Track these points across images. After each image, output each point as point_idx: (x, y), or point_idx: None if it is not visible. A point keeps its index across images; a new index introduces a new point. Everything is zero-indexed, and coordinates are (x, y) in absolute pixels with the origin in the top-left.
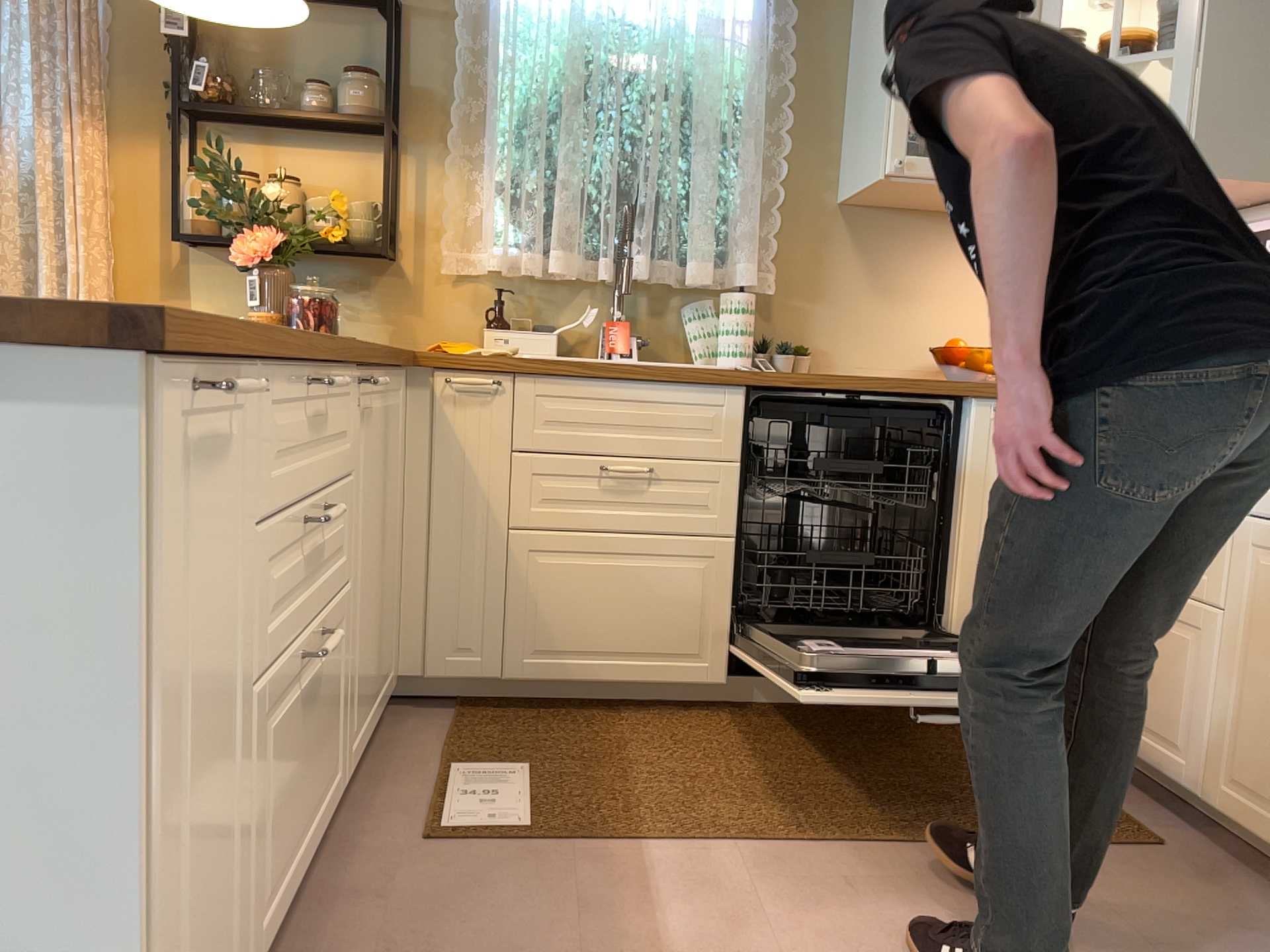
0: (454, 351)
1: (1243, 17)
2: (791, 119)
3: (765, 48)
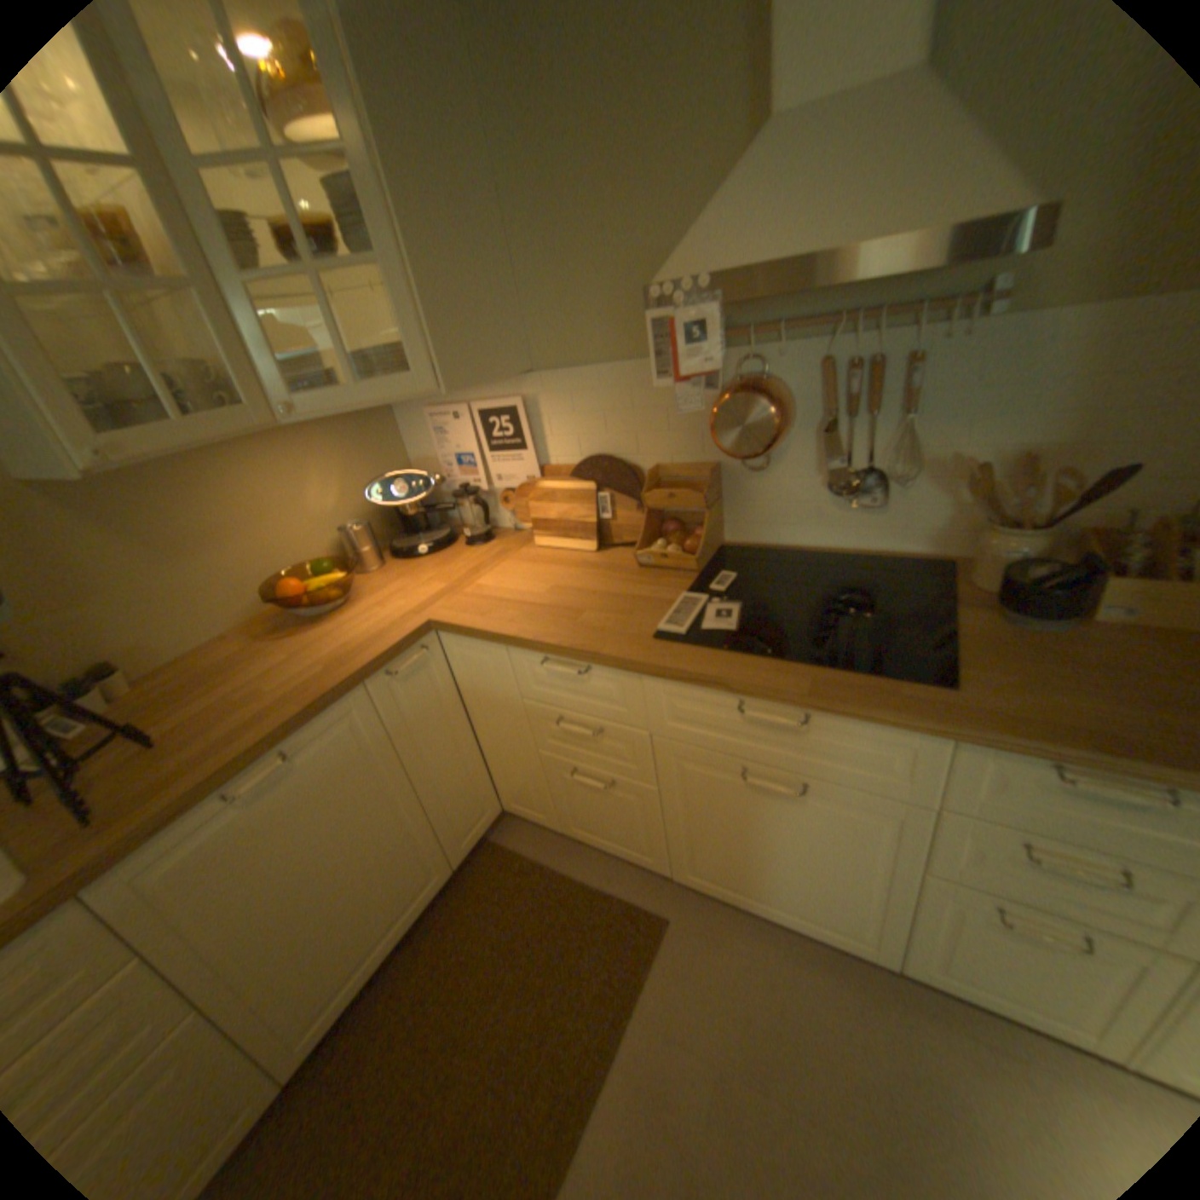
0: None
1: (422, 209)
2: None
3: None
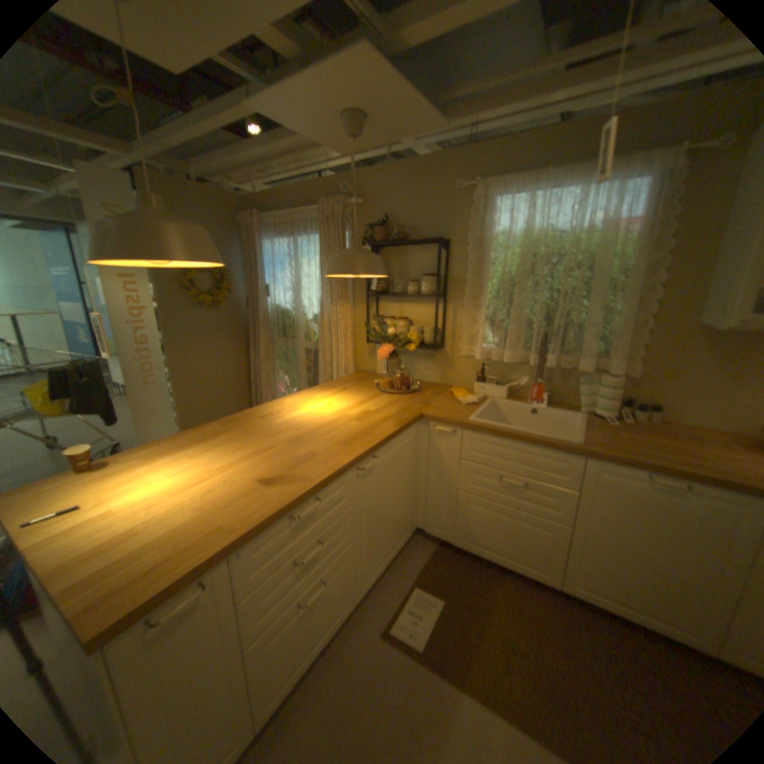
0: (456, 395)
1: None
2: (668, 272)
3: (653, 231)
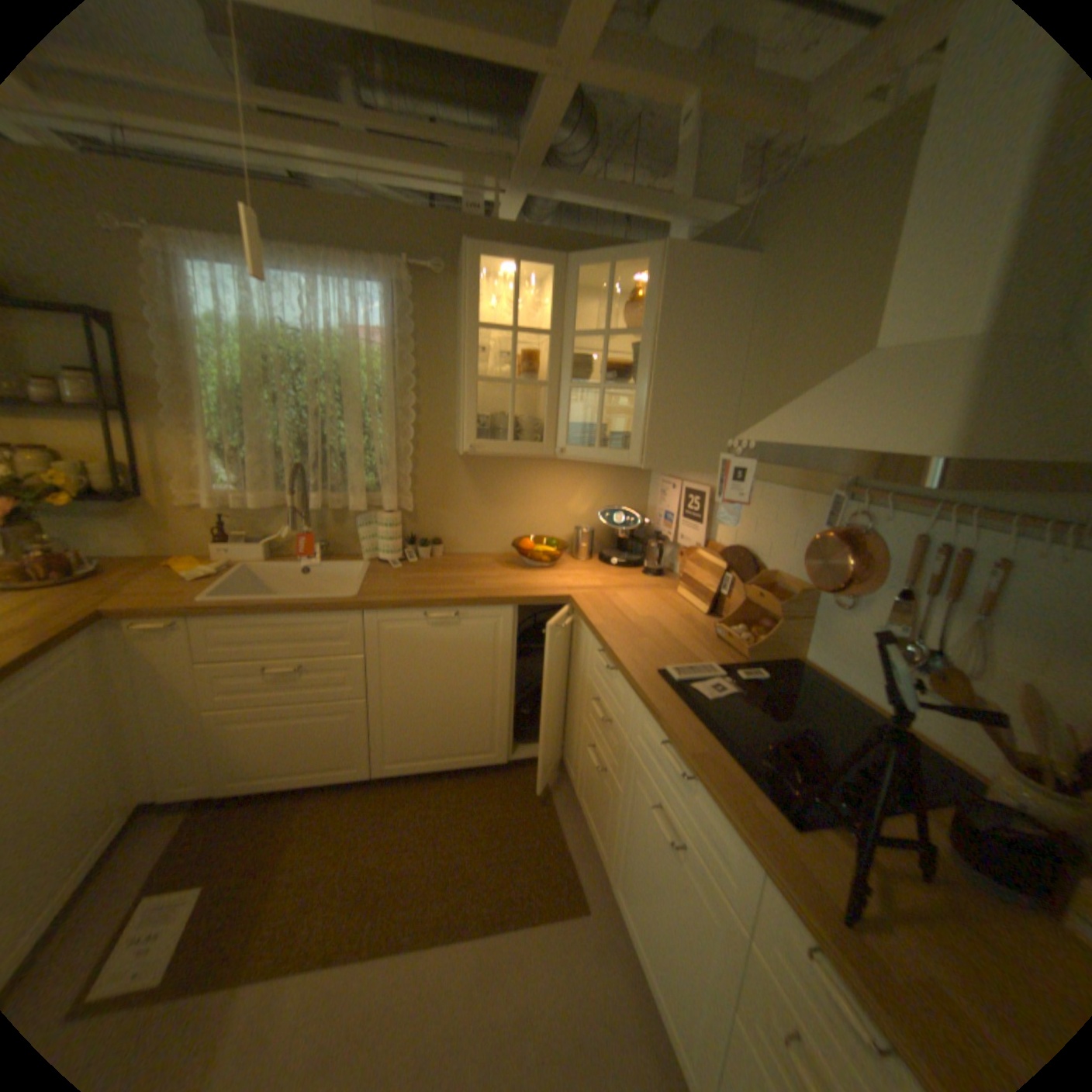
0: (178, 569)
1: (677, 367)
2: (420, 395)
3: (396, 348)
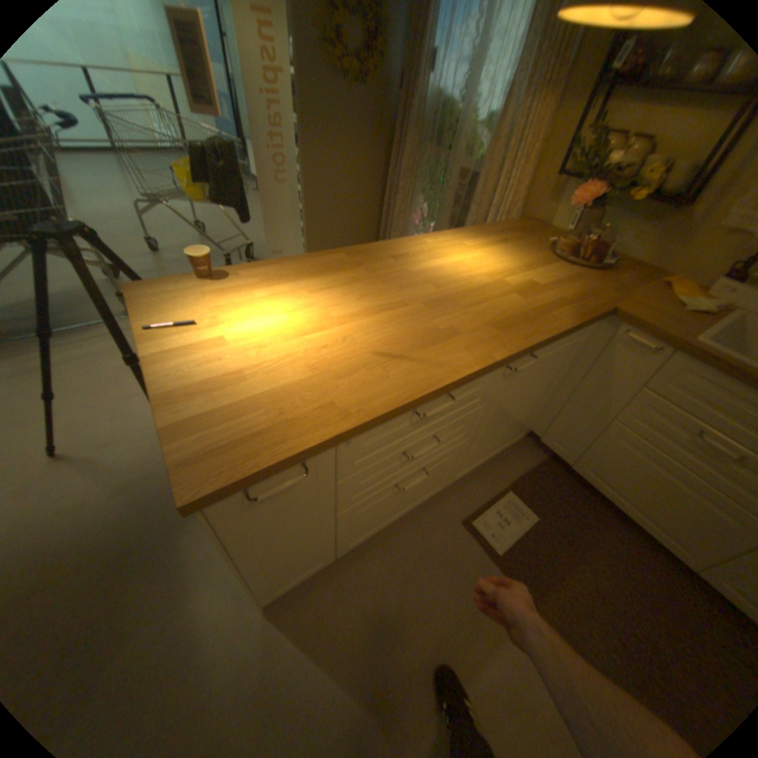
0: (678, 290)
1: None
2: None
3: None
